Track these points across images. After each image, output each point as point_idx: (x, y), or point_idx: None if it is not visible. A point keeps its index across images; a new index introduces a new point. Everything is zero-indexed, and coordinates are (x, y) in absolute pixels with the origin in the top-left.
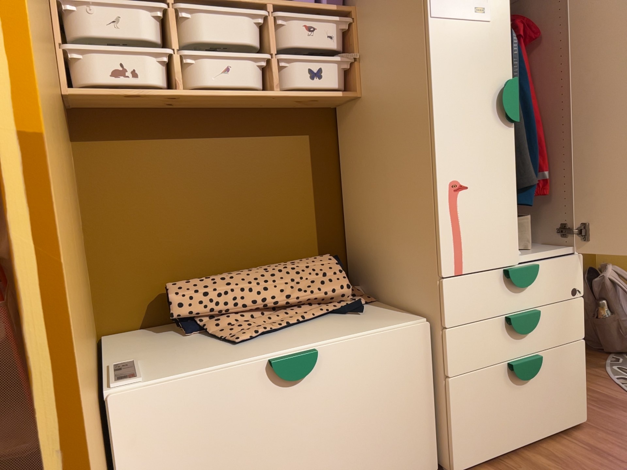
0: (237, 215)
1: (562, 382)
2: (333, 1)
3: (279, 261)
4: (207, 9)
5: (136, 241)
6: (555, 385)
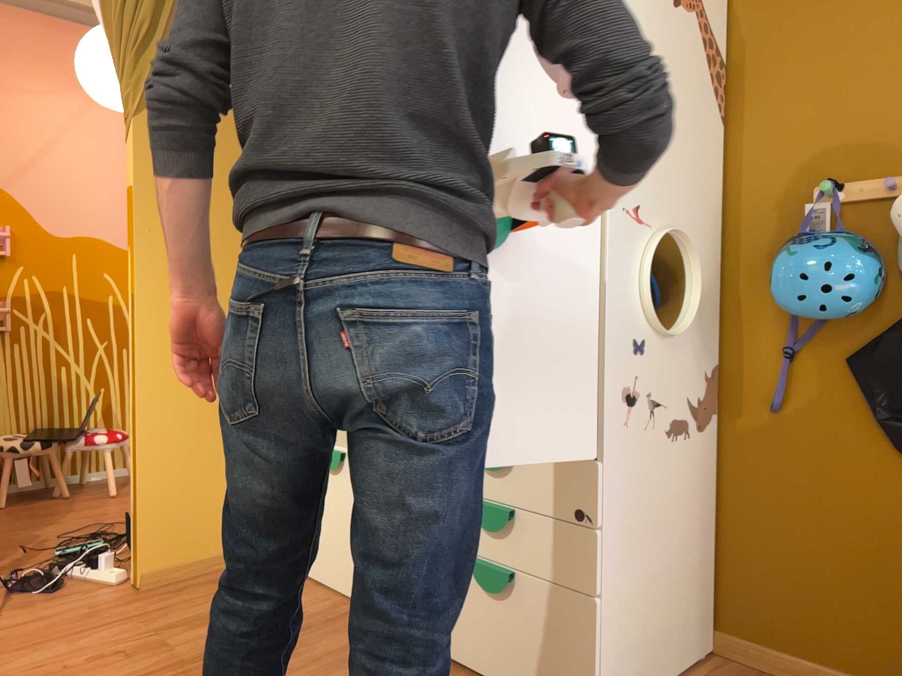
0: None
1: (551, 641)
2: None
3: None
4: None
5: None
6: (539, 635)
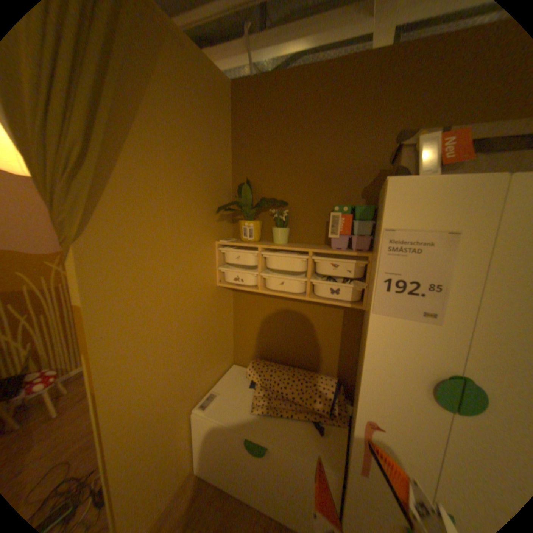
0: (294, 338)
1: None
2: (361, 245)
3: (312, 368)
4: (274, 254)
5: (250, 334)
6: None
